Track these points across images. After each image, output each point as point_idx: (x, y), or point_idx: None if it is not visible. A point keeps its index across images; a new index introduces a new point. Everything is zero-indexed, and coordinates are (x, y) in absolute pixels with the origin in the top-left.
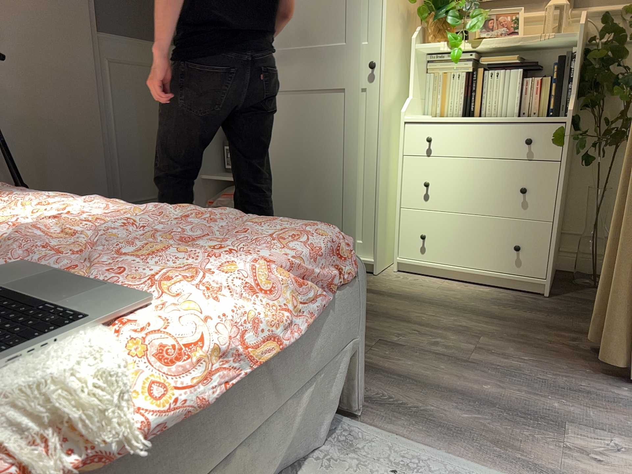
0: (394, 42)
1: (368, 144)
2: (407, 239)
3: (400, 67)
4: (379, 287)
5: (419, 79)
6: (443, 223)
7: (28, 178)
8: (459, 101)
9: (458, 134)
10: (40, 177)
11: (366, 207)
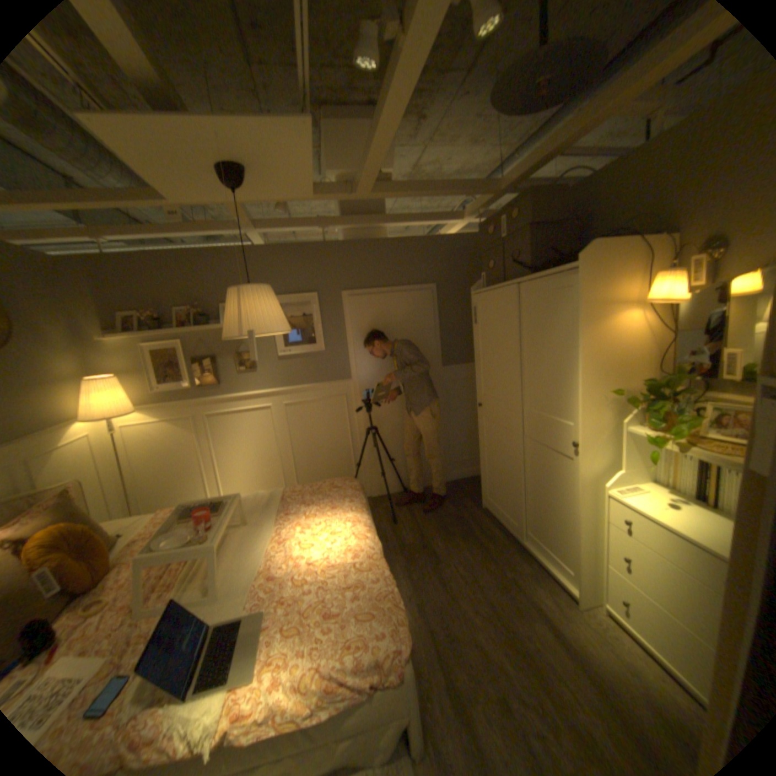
0: (600, 427)
1: (575, 502)
2: (613, 595)
3: (616, 442)
4: (569, 628)
5: (640, 453)
6: (643, 603)
7: (397, 452)
8: (691, 482)
9: (655, 532)
10: (403, 451)
11: (575, 550)
